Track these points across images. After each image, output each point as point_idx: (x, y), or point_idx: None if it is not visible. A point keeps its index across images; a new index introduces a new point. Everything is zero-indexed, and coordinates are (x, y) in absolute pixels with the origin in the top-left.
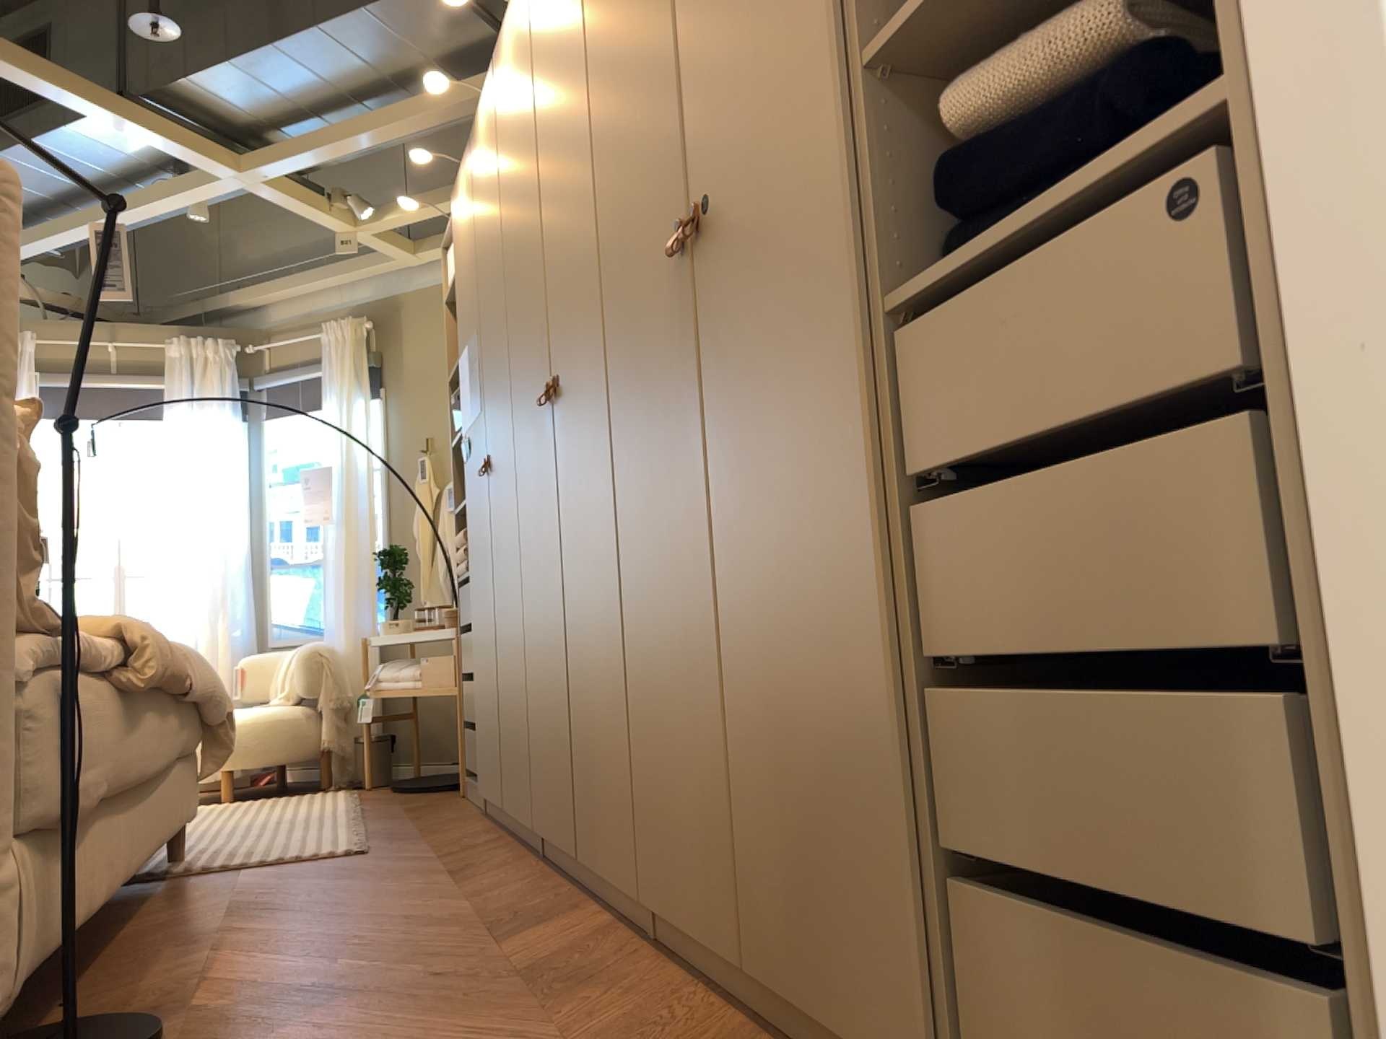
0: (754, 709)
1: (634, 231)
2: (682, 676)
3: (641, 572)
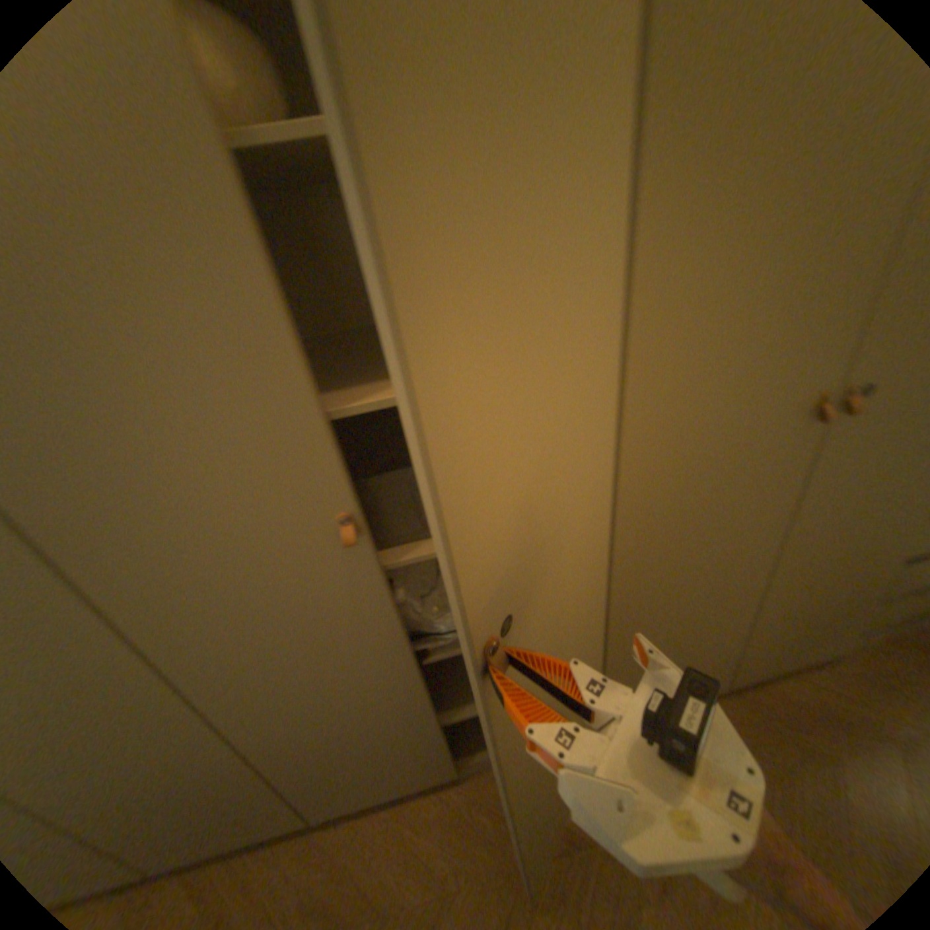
0: (788, 620)
1: (732, 374)
2: (704, 638)
3: (649, 613)
